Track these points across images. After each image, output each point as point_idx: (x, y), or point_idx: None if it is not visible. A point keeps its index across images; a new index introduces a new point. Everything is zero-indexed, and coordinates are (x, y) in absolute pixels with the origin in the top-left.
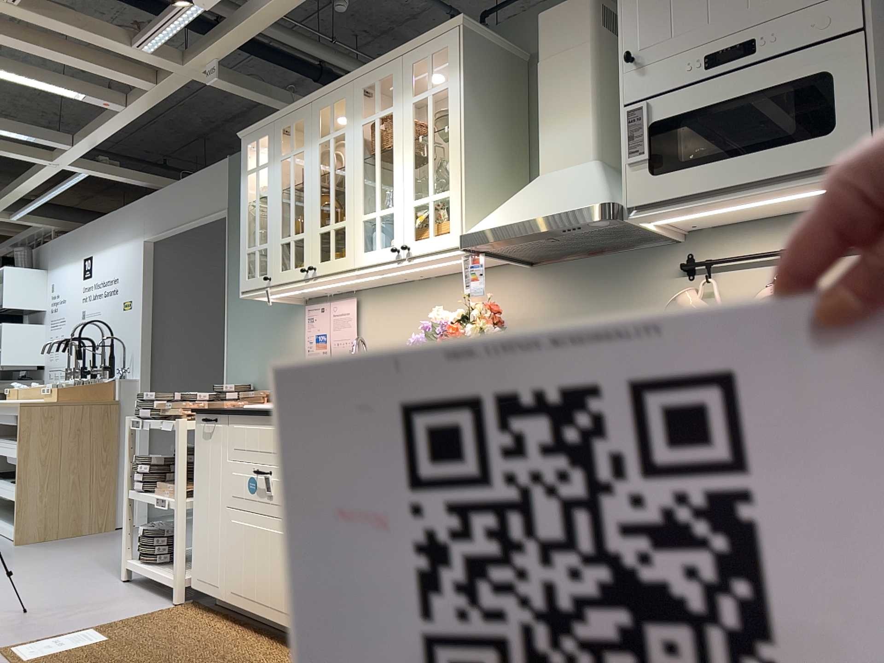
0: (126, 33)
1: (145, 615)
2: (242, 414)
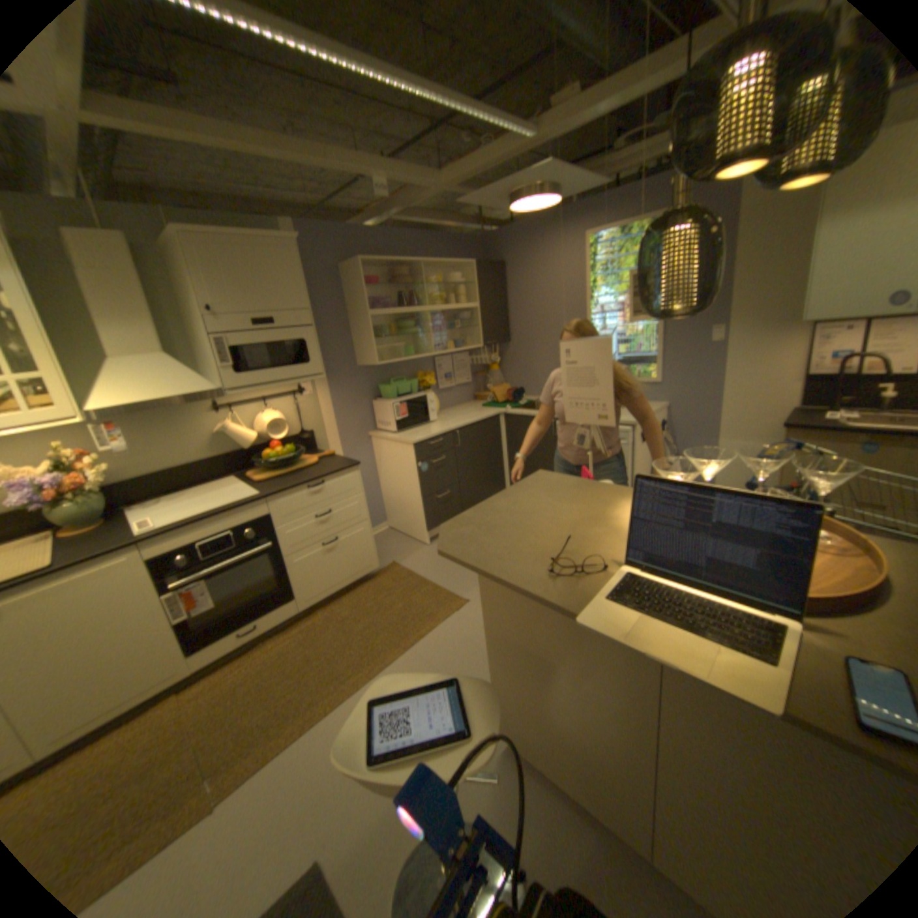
0: None
1: None
2: None
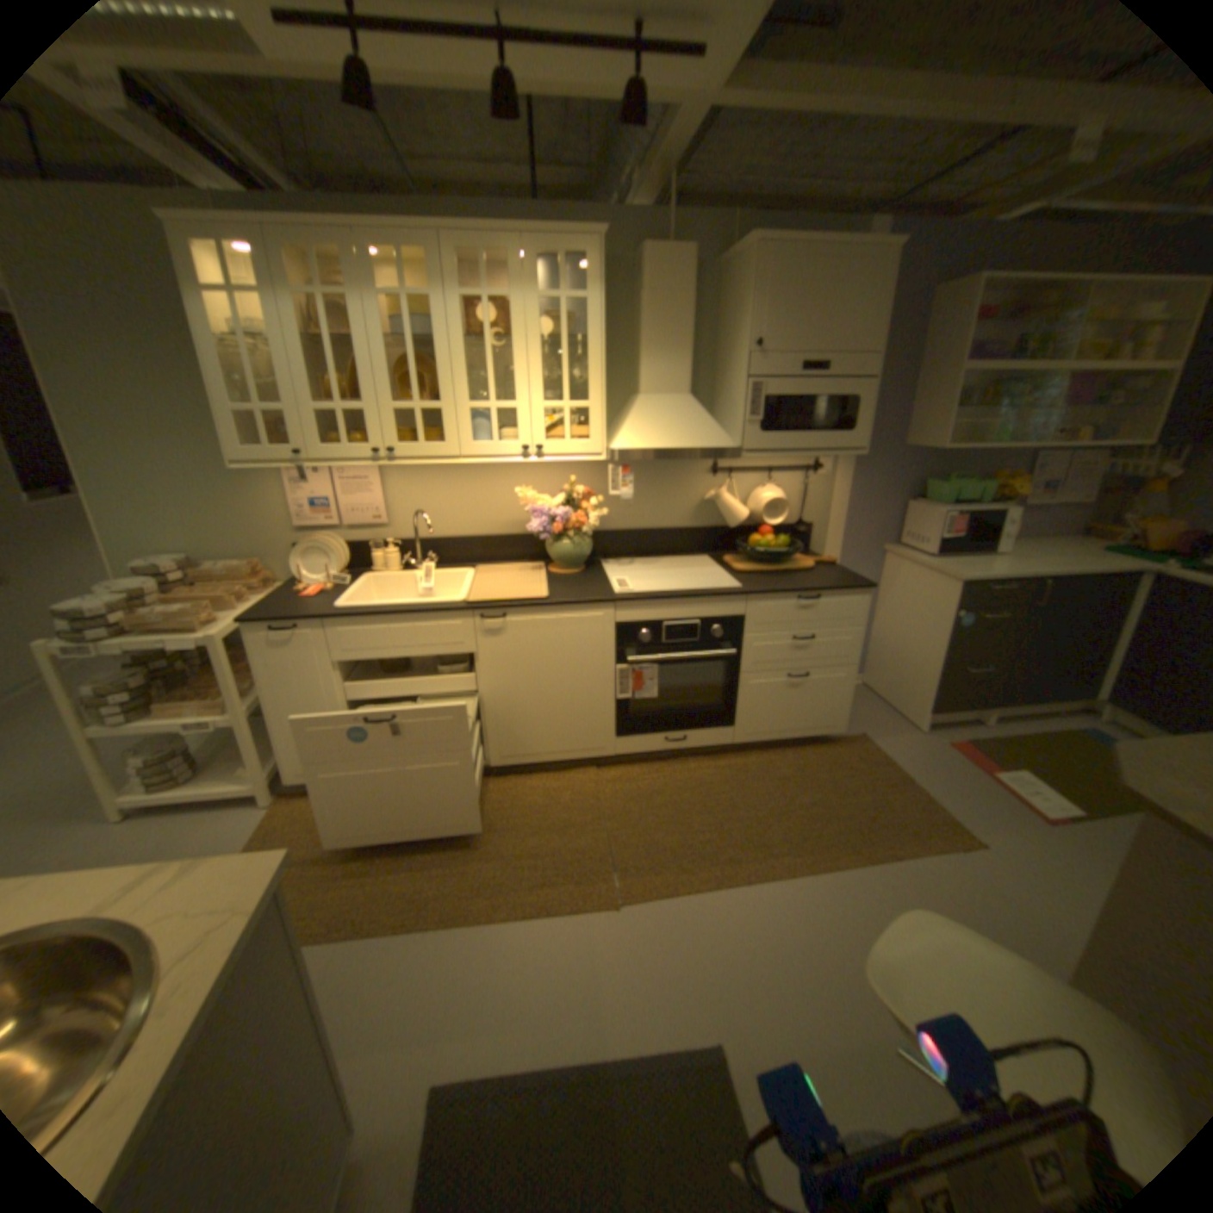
0: None
1: (261, 836)
2: (358, 619)
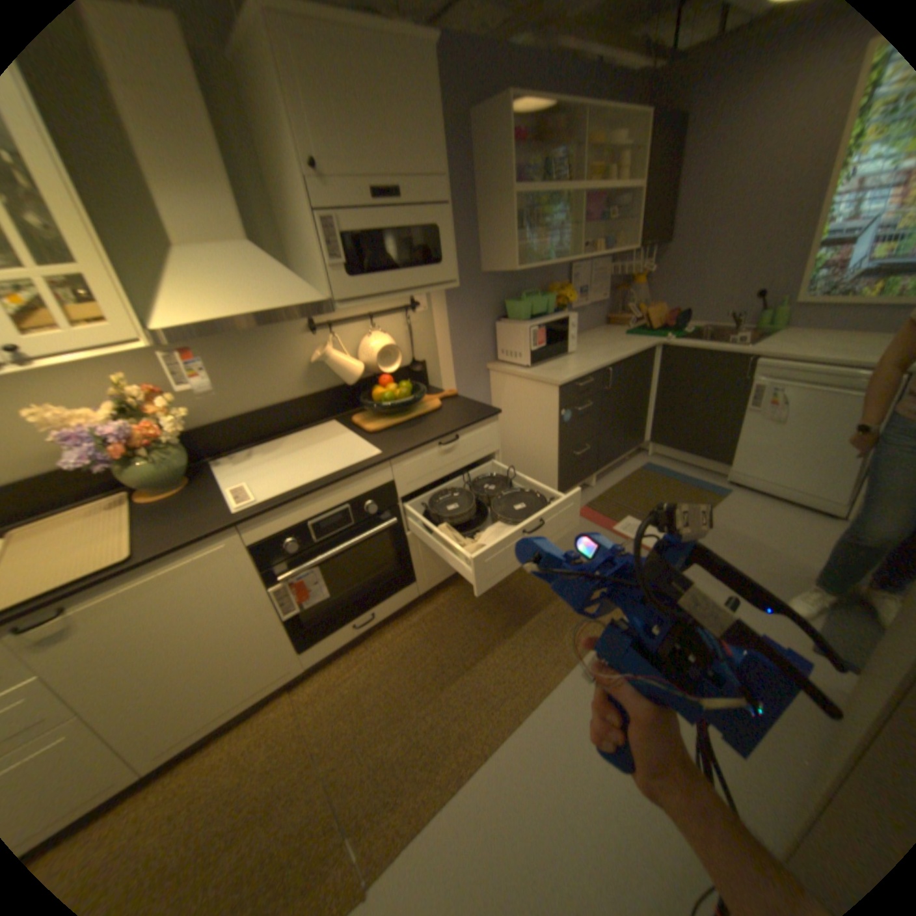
0: None
1: None
2: None
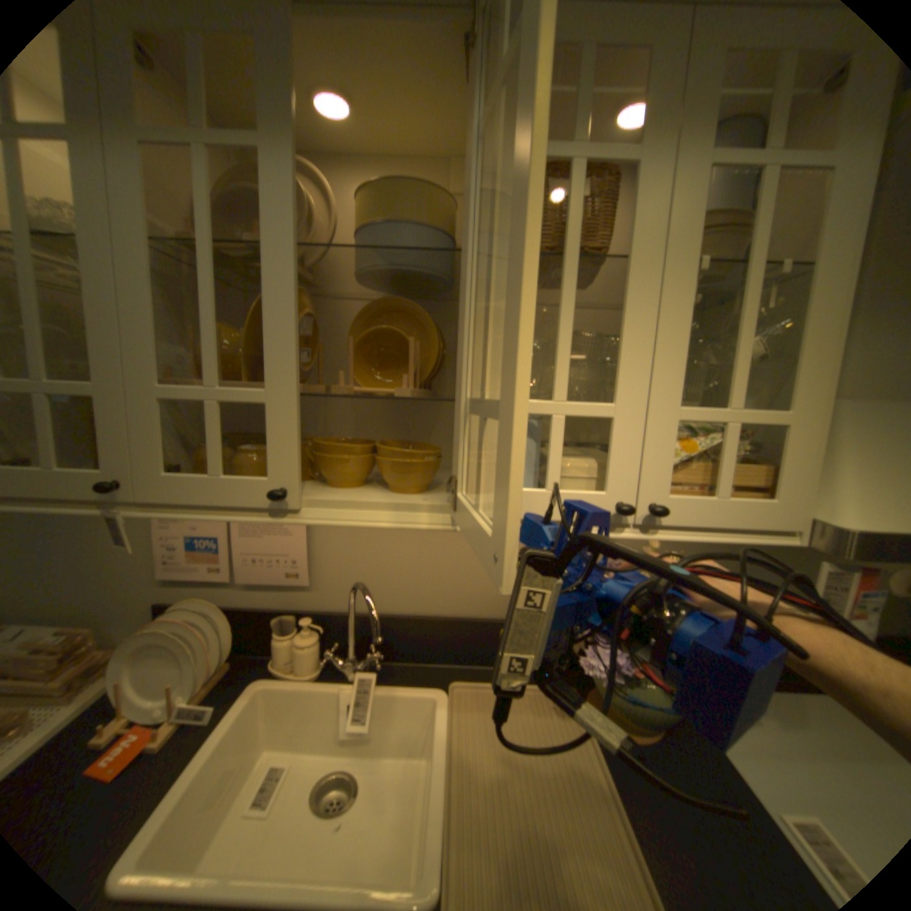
0: None
1: None
2: None
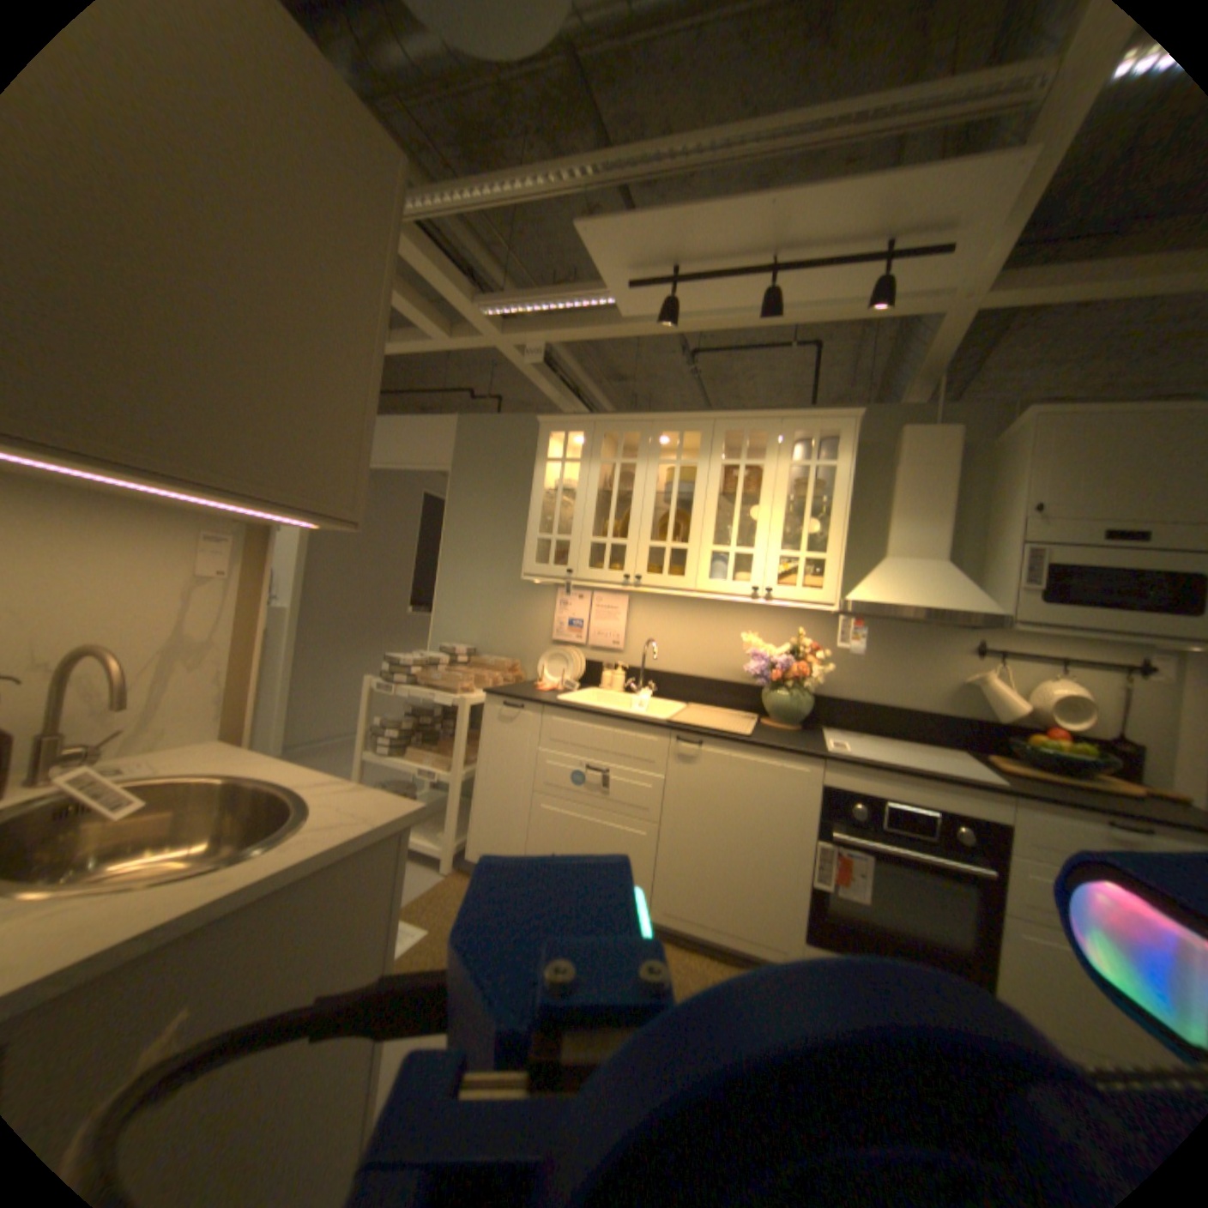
0: (467, 282)
1: (428, 894)
2: (569, 709)
